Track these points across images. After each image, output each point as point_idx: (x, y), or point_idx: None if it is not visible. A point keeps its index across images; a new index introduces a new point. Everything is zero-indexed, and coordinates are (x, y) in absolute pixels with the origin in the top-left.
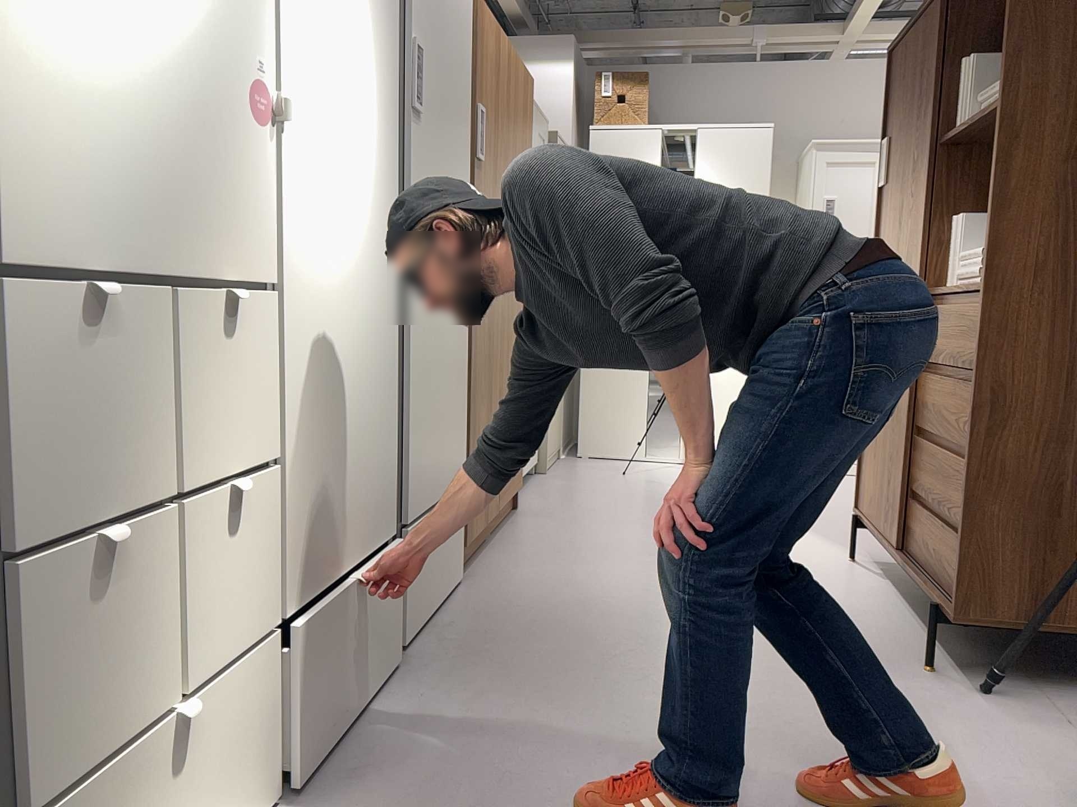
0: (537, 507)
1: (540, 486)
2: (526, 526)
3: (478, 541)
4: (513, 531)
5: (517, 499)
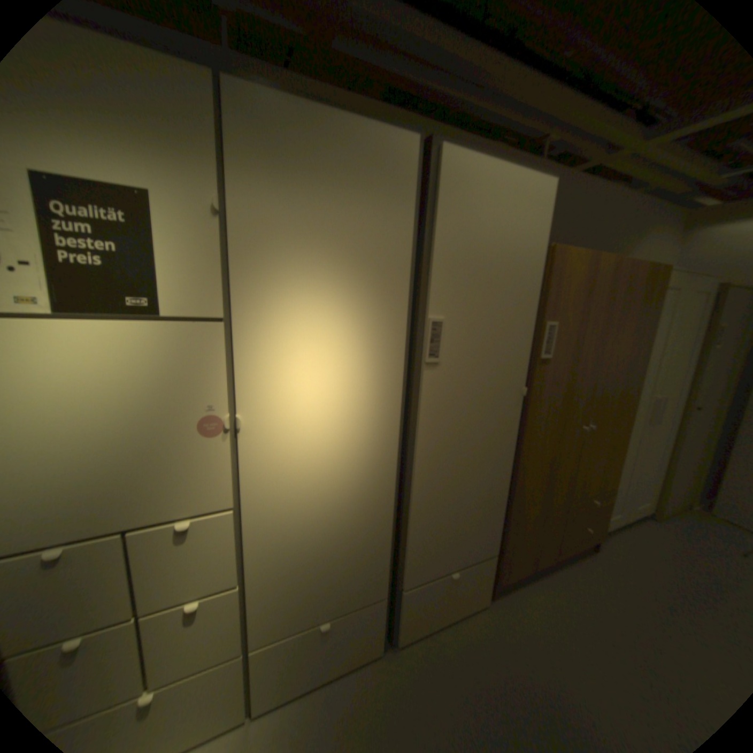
0: (620, 557)
1: (646, 533)
2: (592, 574)
3: (536, 575)
4: (577, 574)
5: (602, 547)
